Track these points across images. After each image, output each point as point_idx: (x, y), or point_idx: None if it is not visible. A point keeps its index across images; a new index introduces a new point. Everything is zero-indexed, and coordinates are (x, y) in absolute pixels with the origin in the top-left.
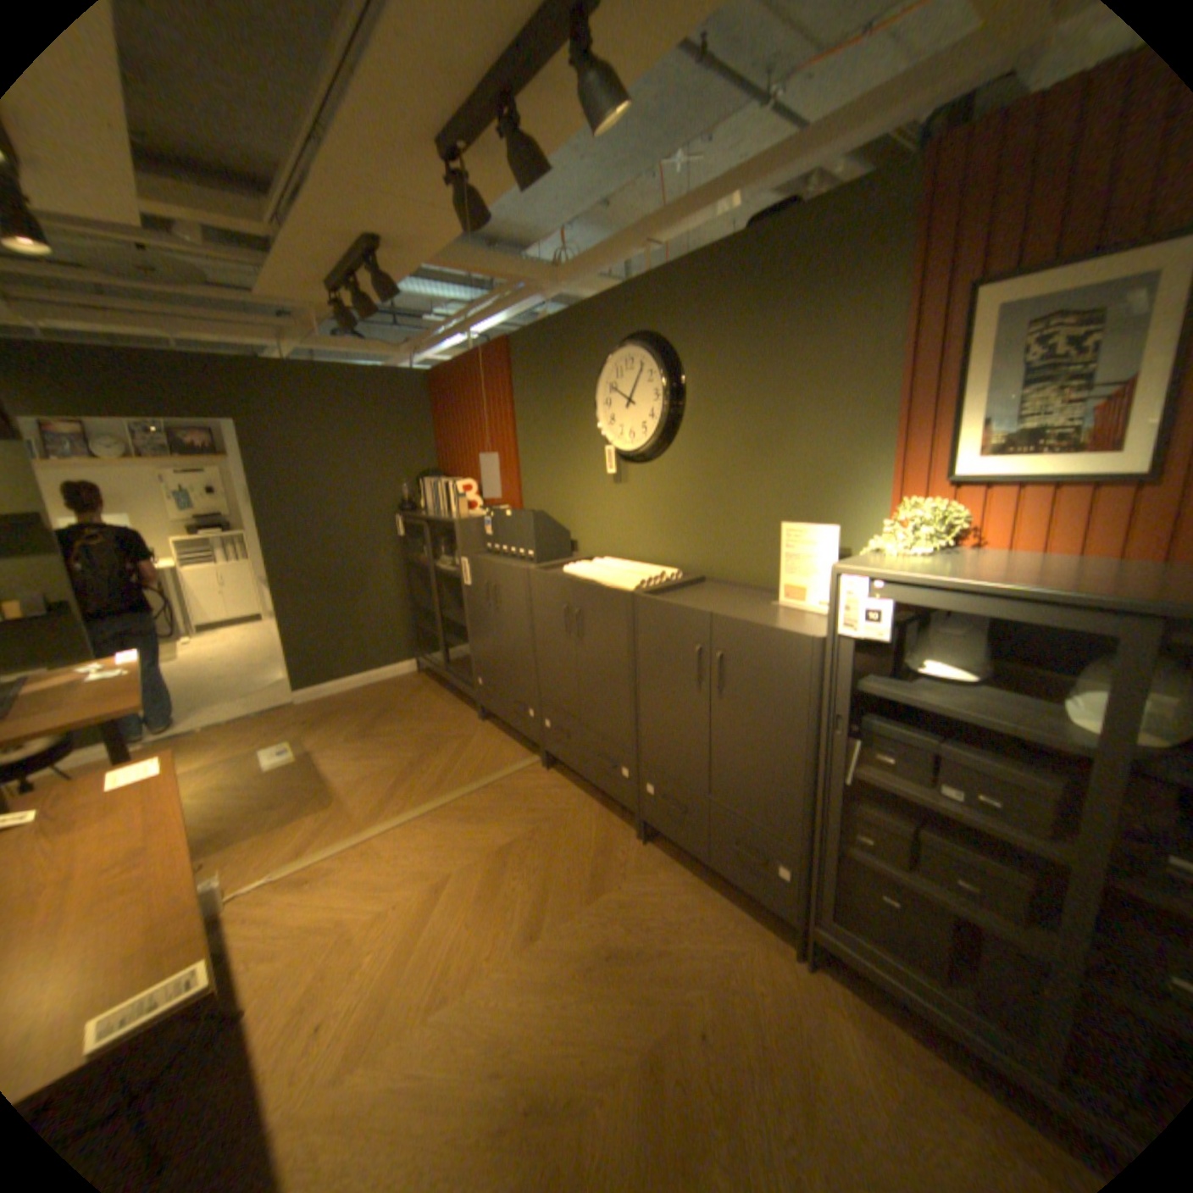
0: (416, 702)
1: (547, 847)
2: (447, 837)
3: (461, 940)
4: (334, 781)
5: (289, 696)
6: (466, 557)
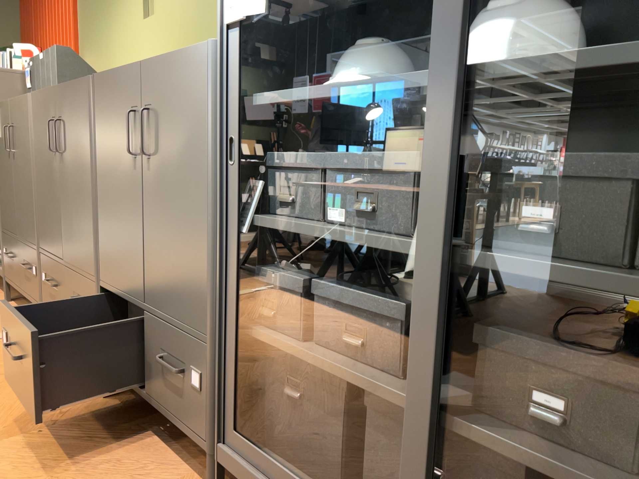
0: None
1: None
2: None
3: None
4: None
5: None
6: None
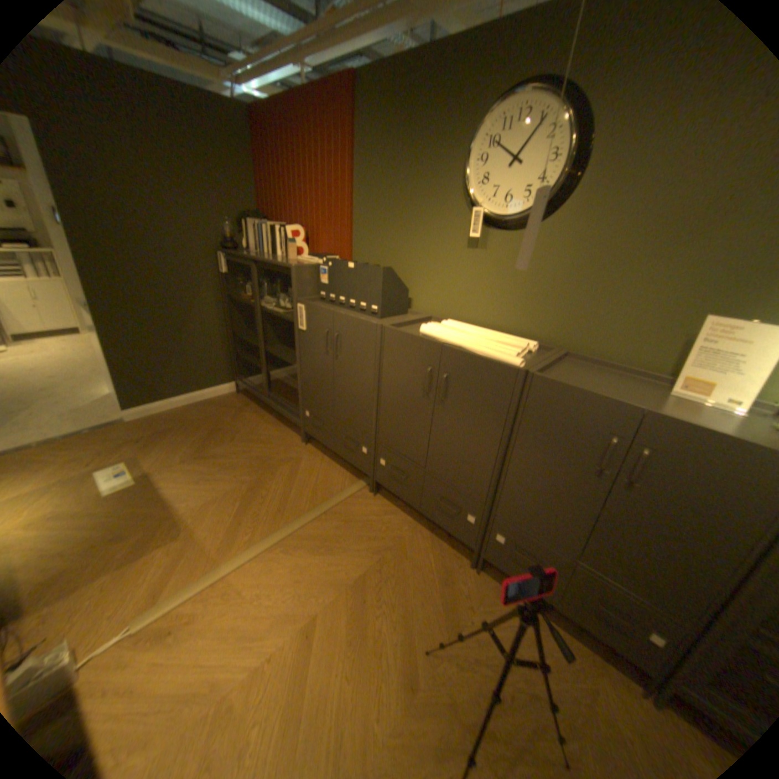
0: (242, 423)
1: (398, 579)
2: (303, 570)
3: (347, 697)
4: (180, 506)
5: (119, 412)
6: (304, 303)
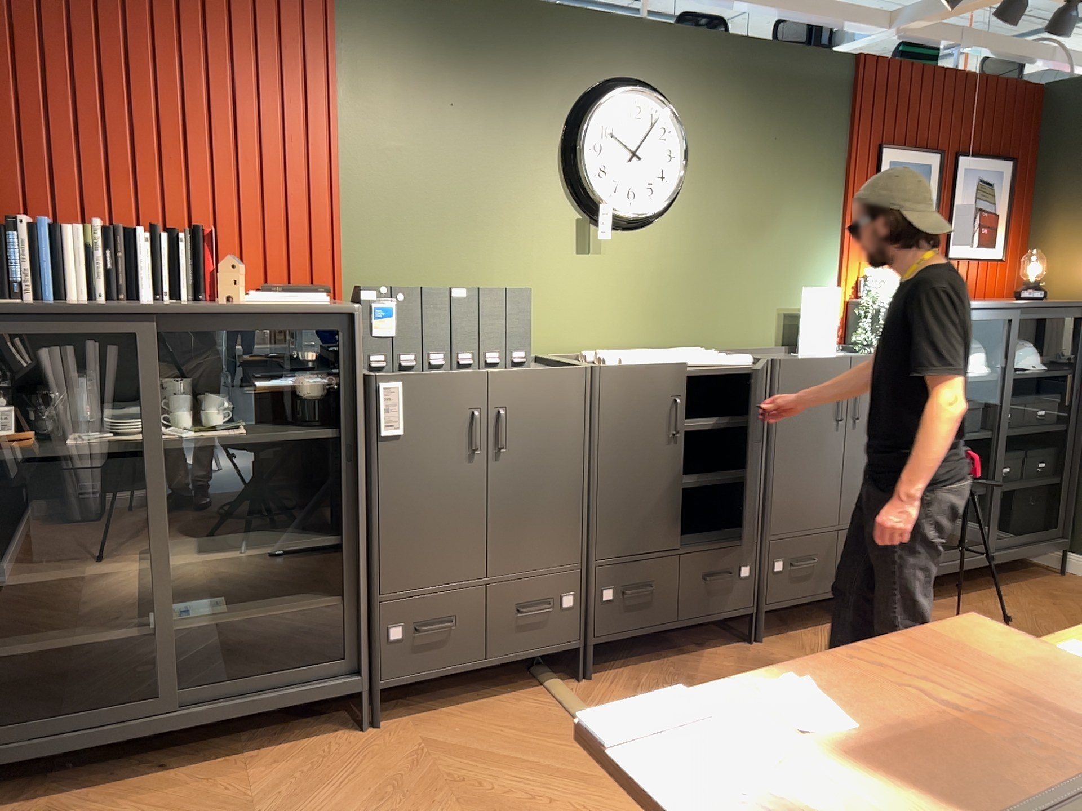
0: None
1: None
2: None
3: None
4: None
5: None
6: (393, 379)
